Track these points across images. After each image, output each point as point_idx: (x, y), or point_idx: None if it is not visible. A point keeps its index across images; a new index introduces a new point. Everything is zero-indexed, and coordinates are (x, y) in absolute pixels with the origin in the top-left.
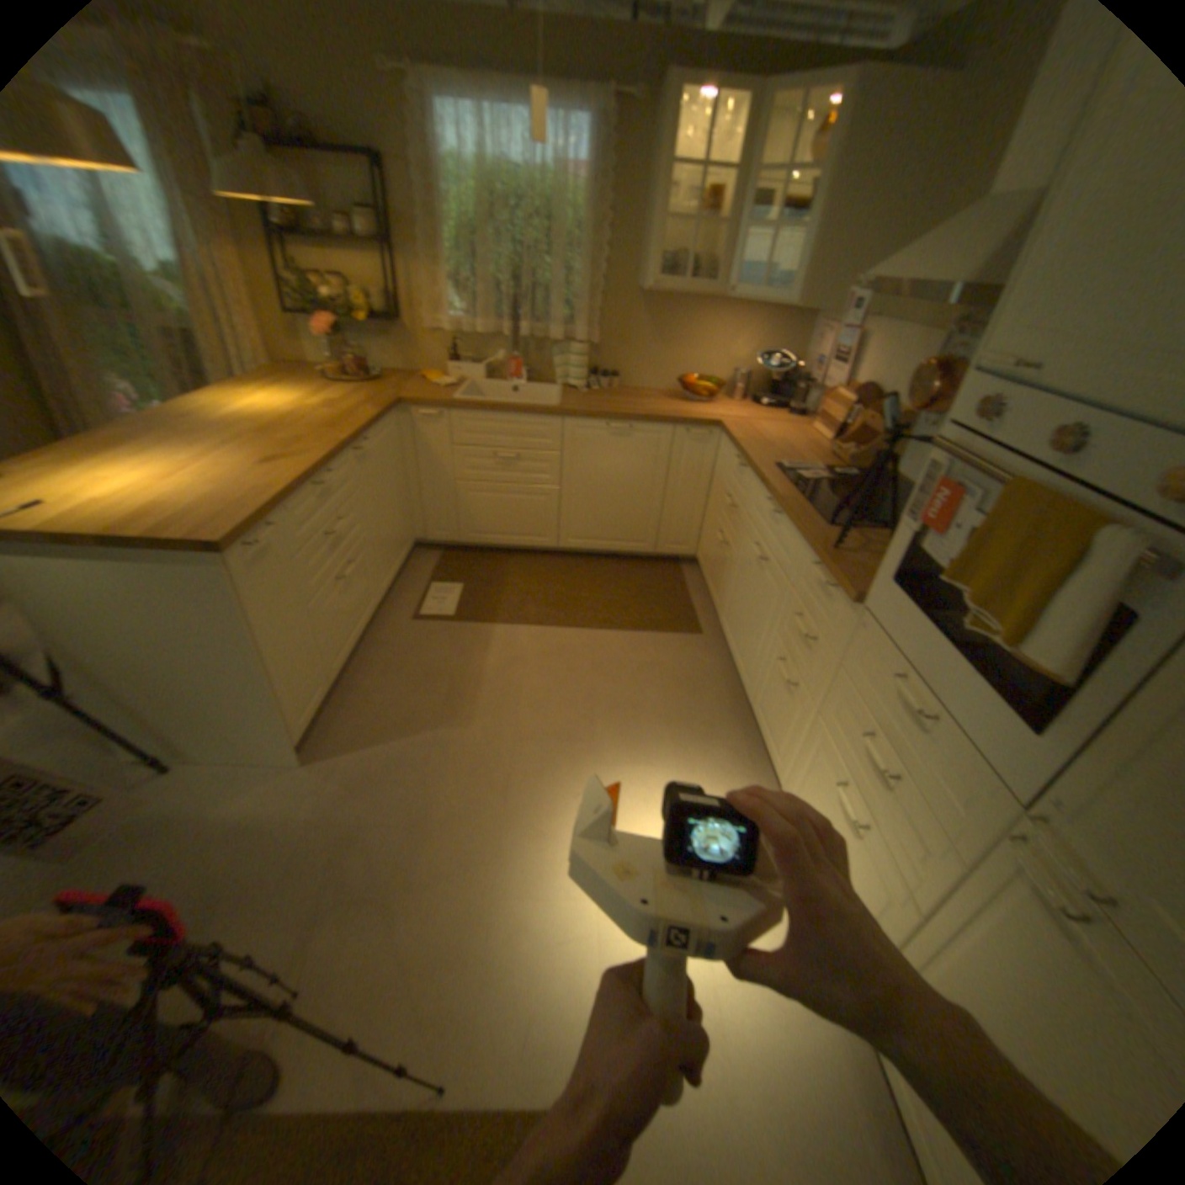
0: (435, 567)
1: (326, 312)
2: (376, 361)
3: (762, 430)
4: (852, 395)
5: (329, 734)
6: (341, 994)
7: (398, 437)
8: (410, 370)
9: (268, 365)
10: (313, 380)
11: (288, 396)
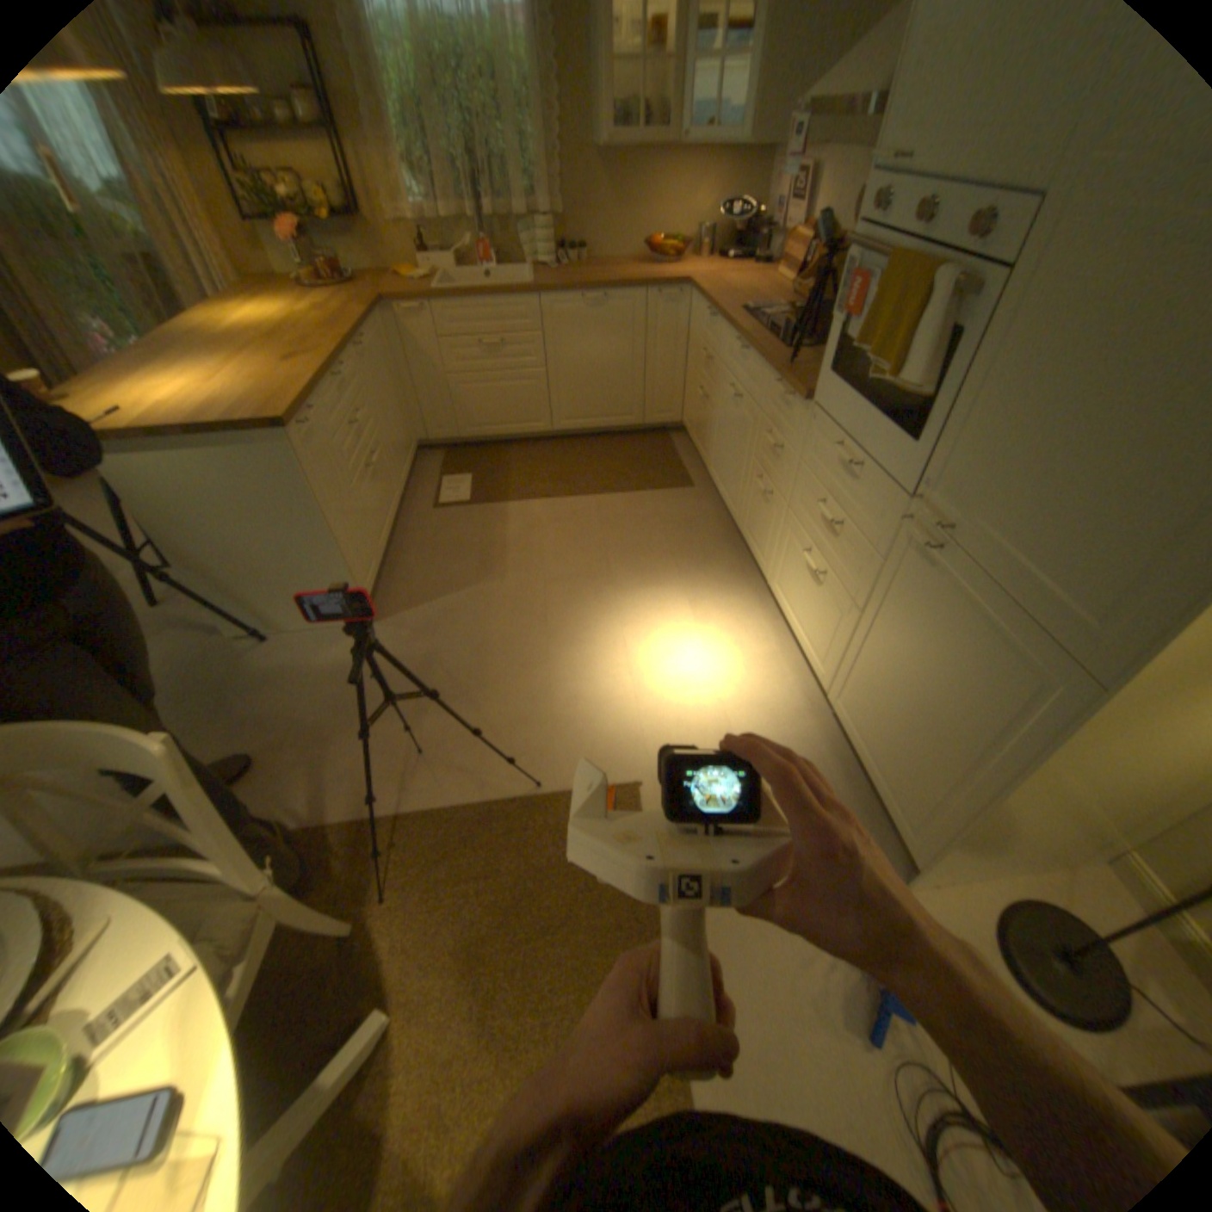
0: (442, 464)
1: (288, 214)
2: (345, 263)
3: (730, 282)
4: (809, 233)
5: (389, 599)
6: (452, 747)
7: (386, 337)
8: (380, 269)
9: (240, 281)
10: (291, 289)
11: (276, 305)
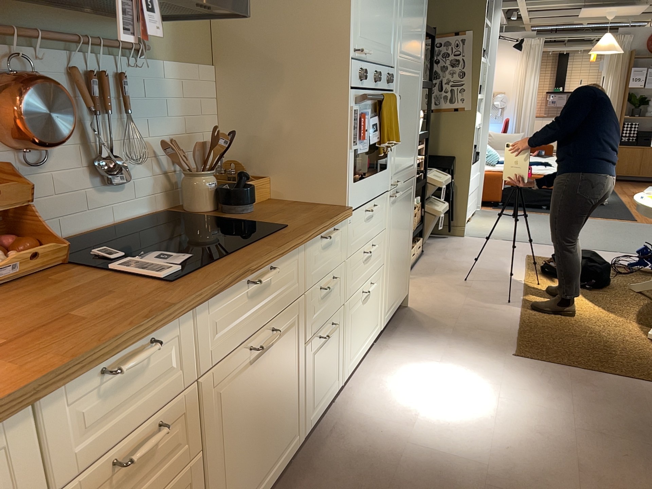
0: None
1: None
2: None
3: None
4: None
5: None
6: None
7: None
8: None
9: None
10: None
11: None
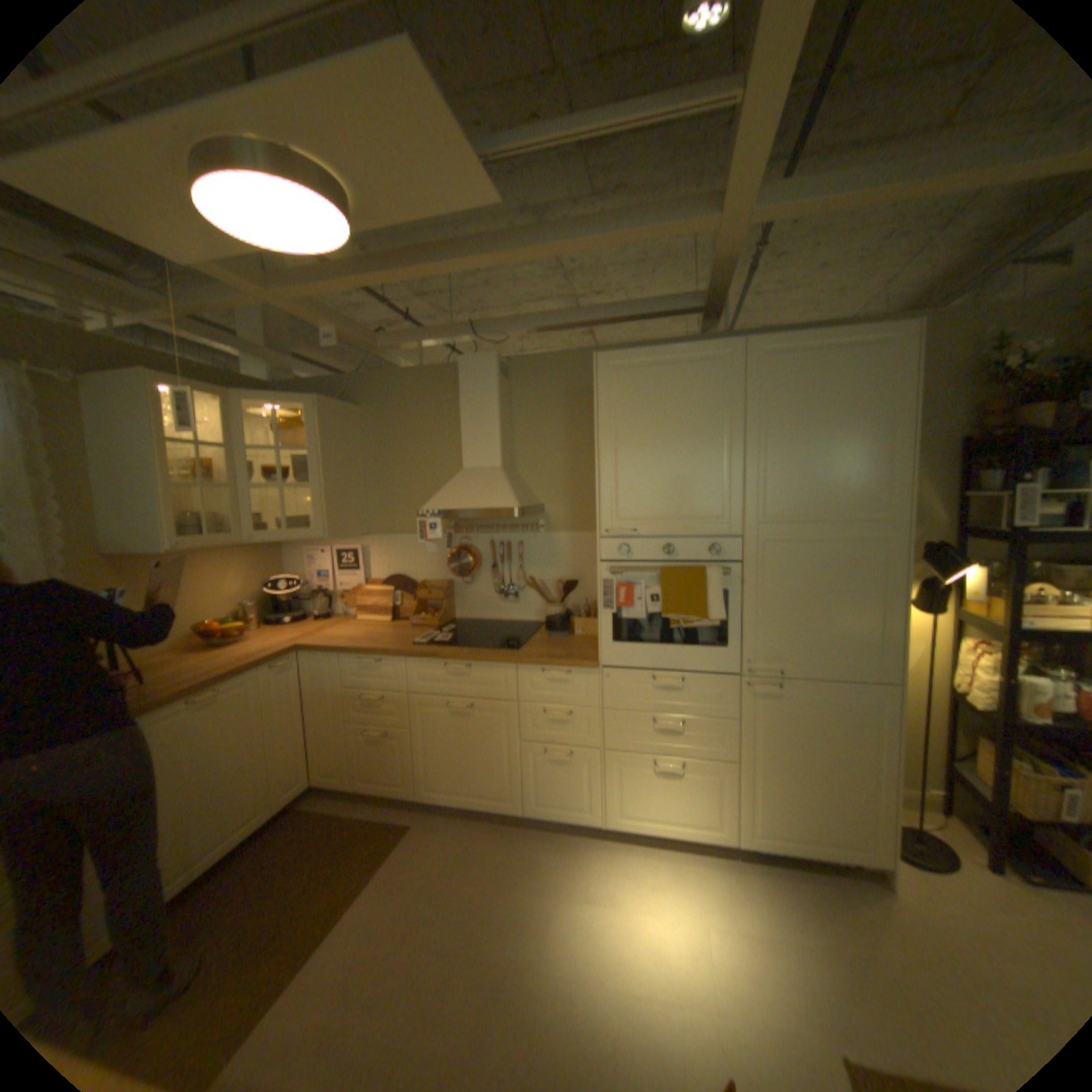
0: None
1: None
2: None
3: (339, 636)
4: (384, 587)
5: None
6: None
7: None
8: None
9: None
10: None
11: None
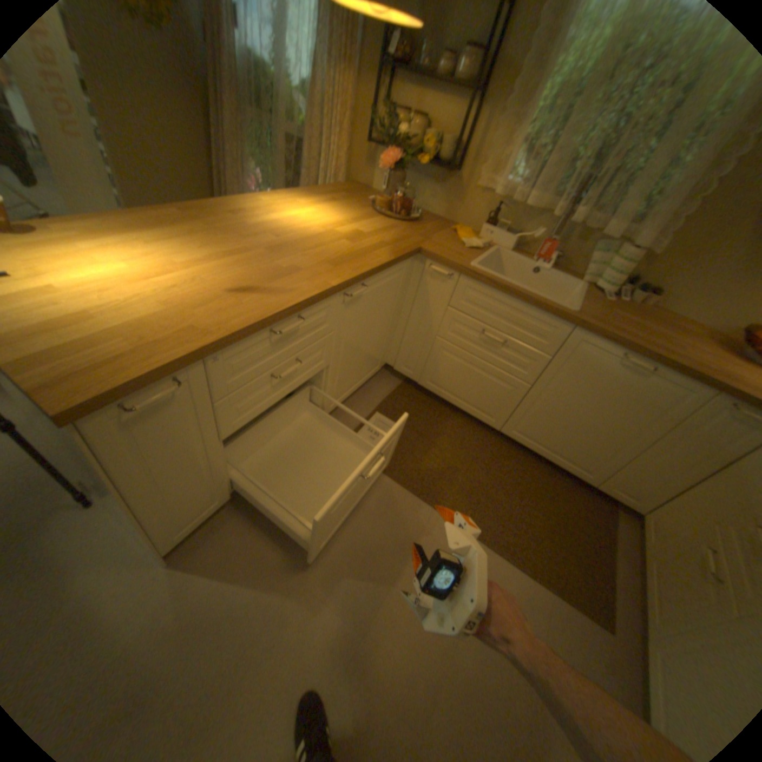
0: (390, 396)
1: (403, 148)
2: (427, 203)
3: None
4: None
5: (210, 542)
6: None
7: (407, 281)
8: (451, 219)
9: (345, 183)
10: (366, 206)
11: (334, 216)
